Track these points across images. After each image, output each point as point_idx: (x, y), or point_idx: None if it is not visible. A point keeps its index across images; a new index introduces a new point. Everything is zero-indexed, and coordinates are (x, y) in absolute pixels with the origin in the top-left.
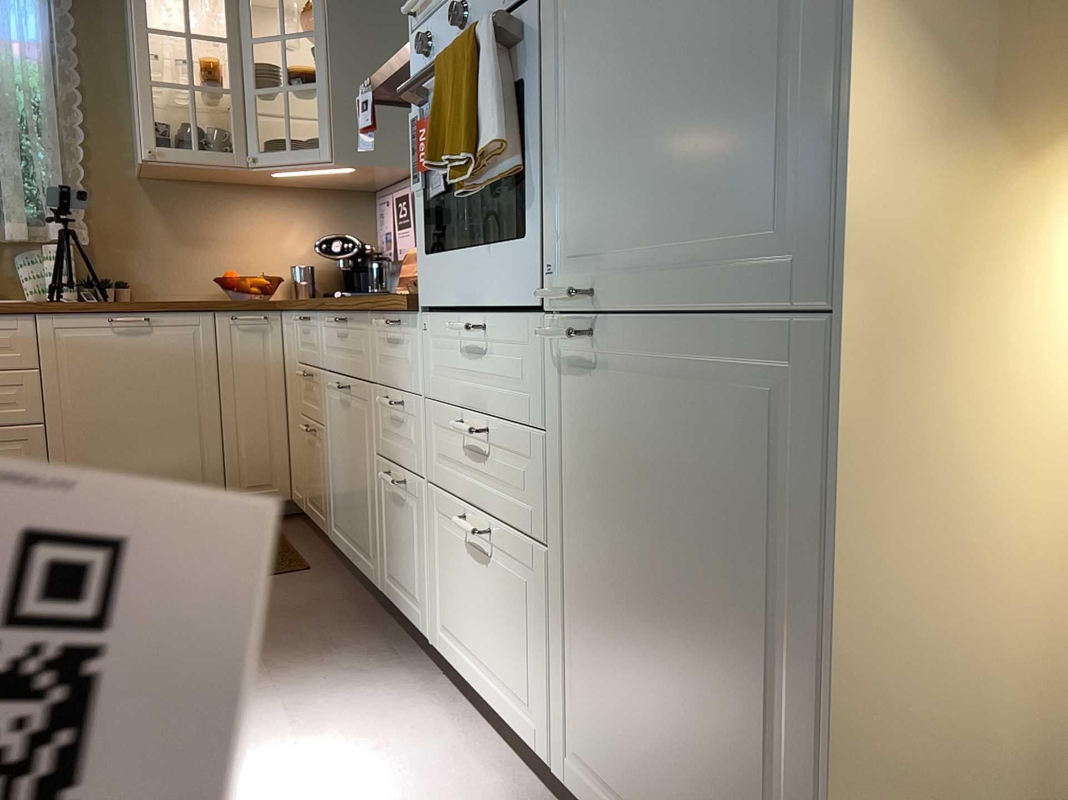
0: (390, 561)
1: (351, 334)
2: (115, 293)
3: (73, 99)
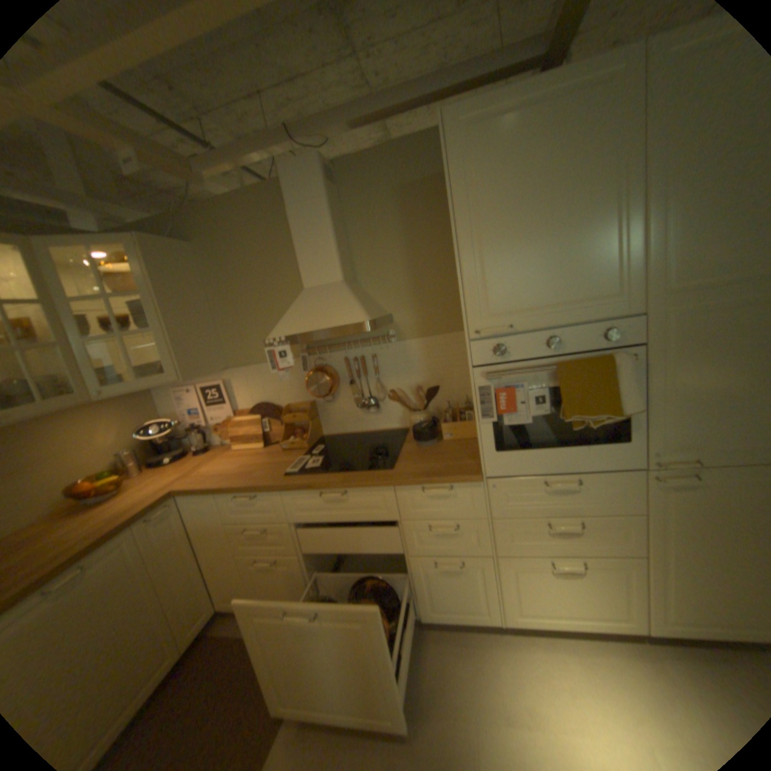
0: (437, 604)
1: (354, 500)
2: None
3: None
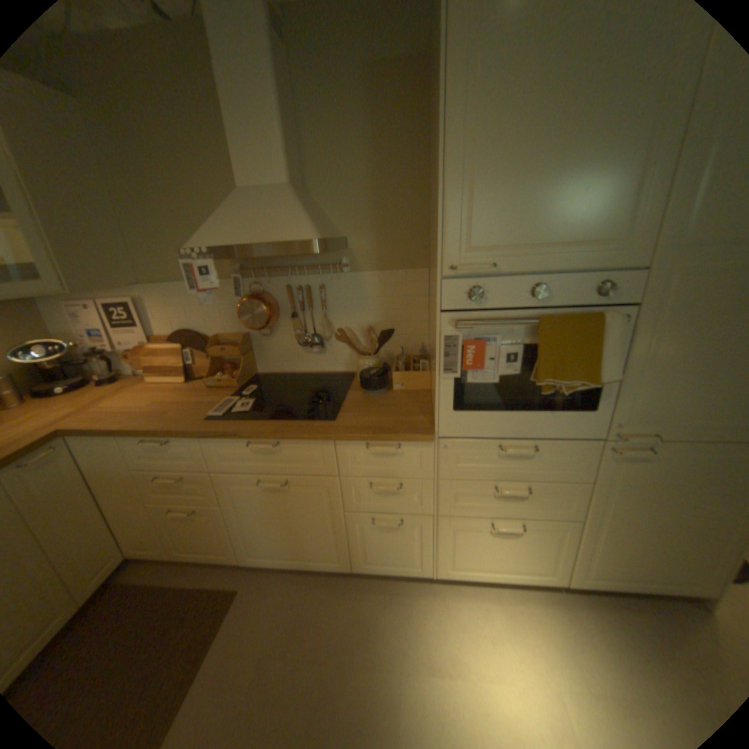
0: (370, 557)
1: (288, 451)
2: None
3: None
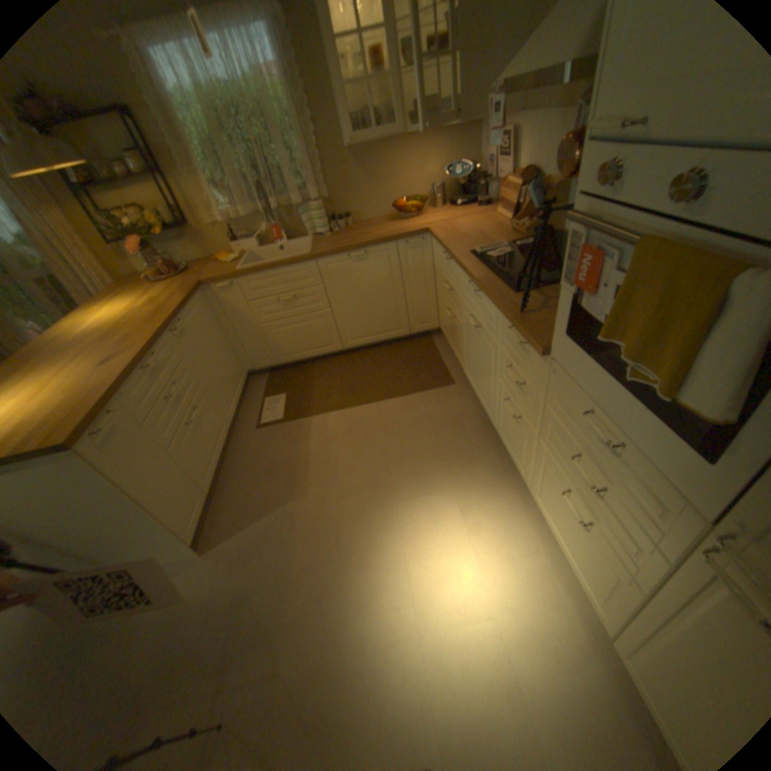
0: (503, 429)
1: (483, 302)
2: (345, 222)
3: (302, 101)
